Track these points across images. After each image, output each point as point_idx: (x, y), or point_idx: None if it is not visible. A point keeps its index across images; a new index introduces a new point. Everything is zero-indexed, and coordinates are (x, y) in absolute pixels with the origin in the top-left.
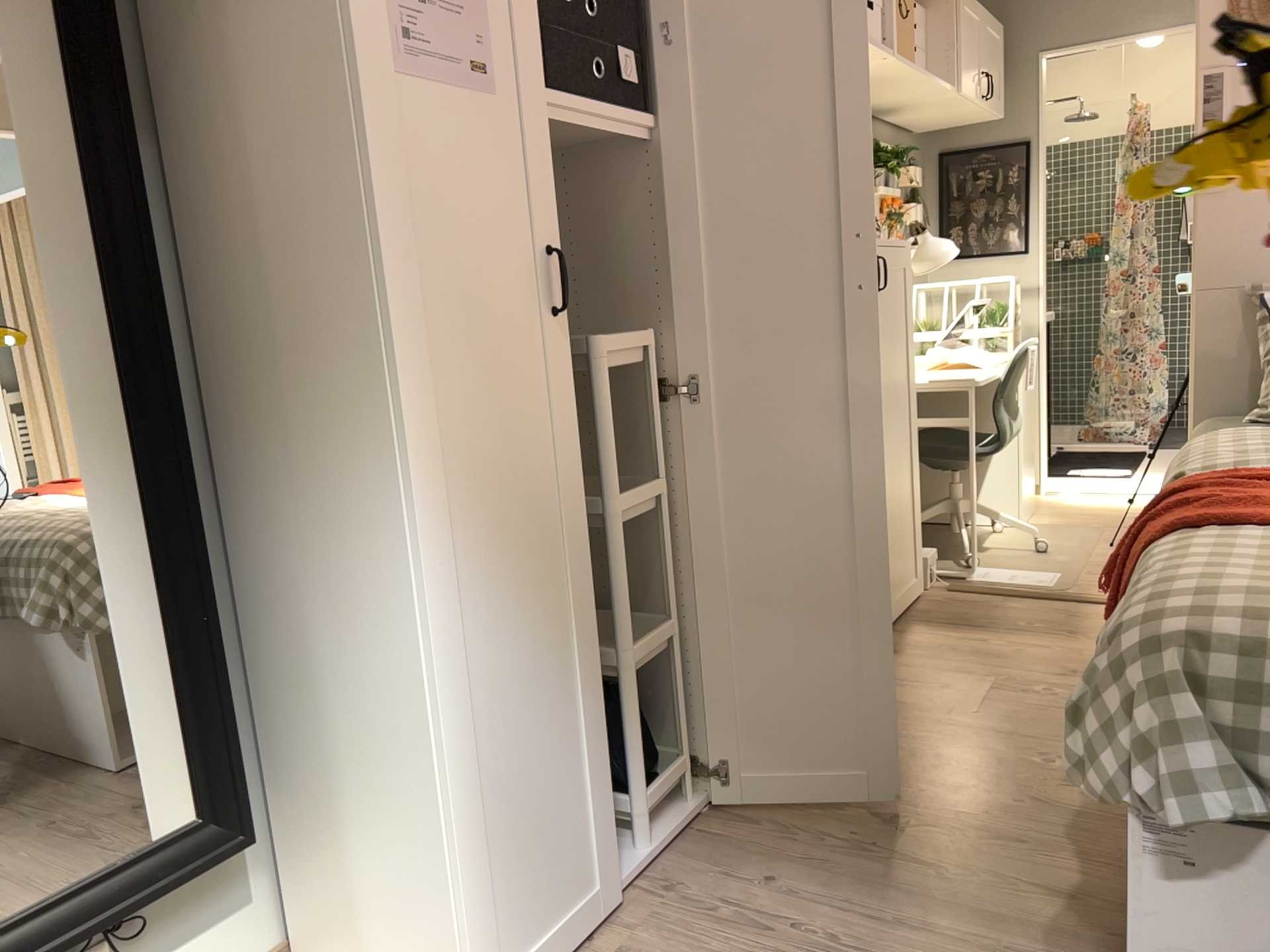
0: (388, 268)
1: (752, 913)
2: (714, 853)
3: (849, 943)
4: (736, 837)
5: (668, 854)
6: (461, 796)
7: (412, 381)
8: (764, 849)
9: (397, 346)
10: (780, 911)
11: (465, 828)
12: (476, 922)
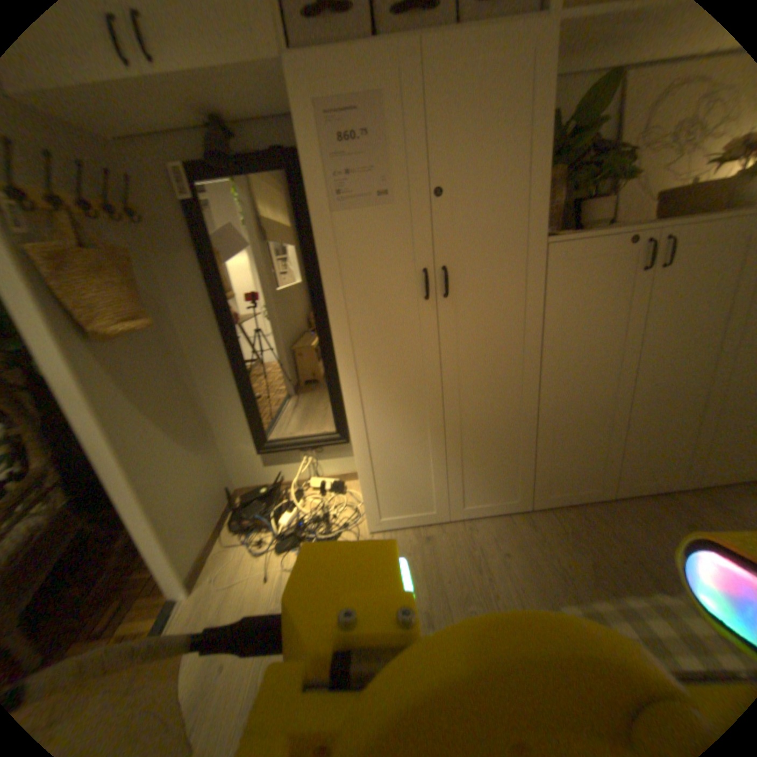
0: (326, 292)
1: (482, 562)
2: (501, 530)
3: (498, 606)
4: (518, 530)
5: (485, 518)
6: (362, 465)
7: (339, 332)
8: (521, 544)
9: (331, 320)
10: (492, 571)
11: (363, 474)
12: (368, 501)
